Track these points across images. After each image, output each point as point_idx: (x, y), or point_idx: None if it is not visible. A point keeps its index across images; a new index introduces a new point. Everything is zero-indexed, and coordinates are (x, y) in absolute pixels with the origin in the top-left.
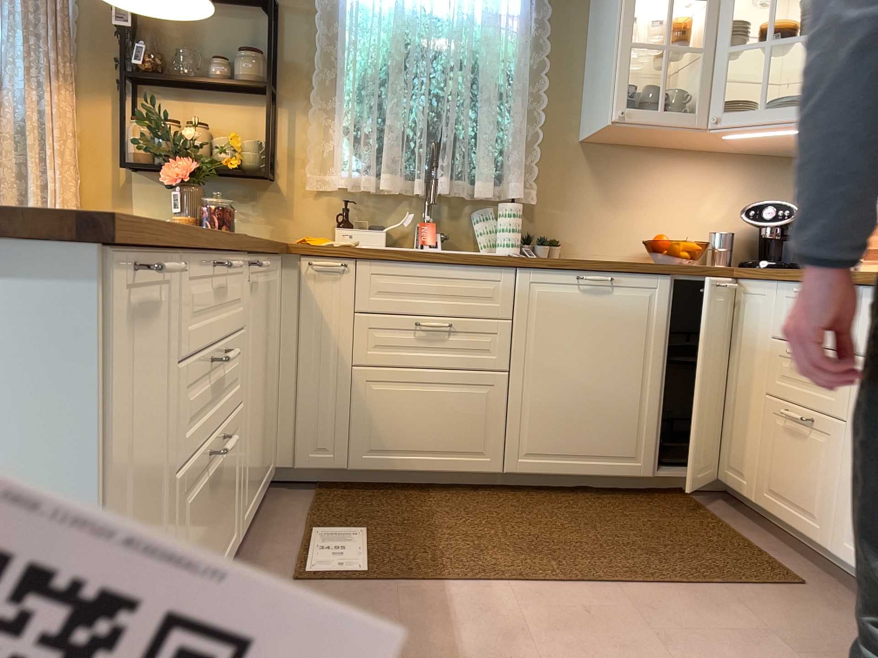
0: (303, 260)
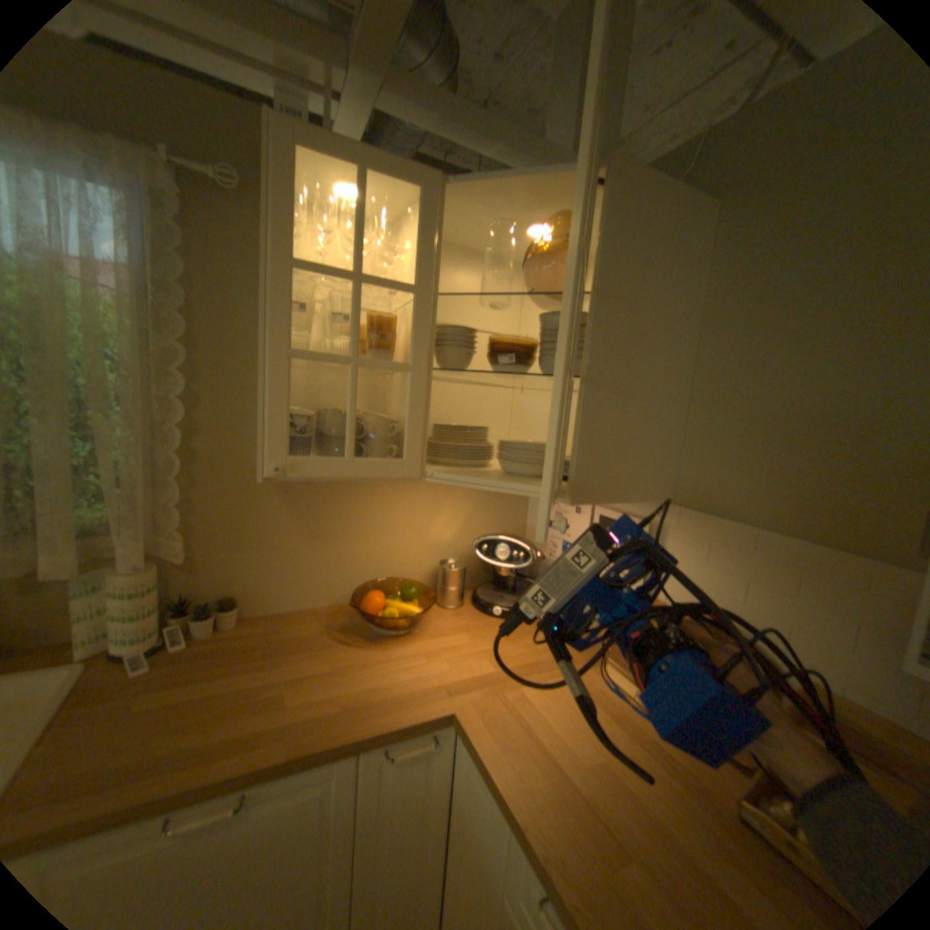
0: None
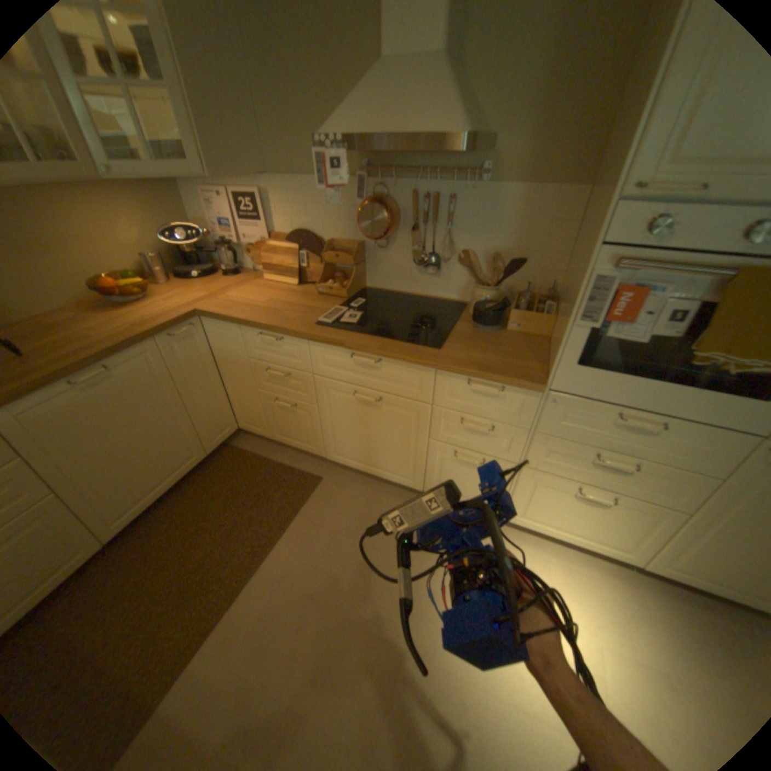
0: None
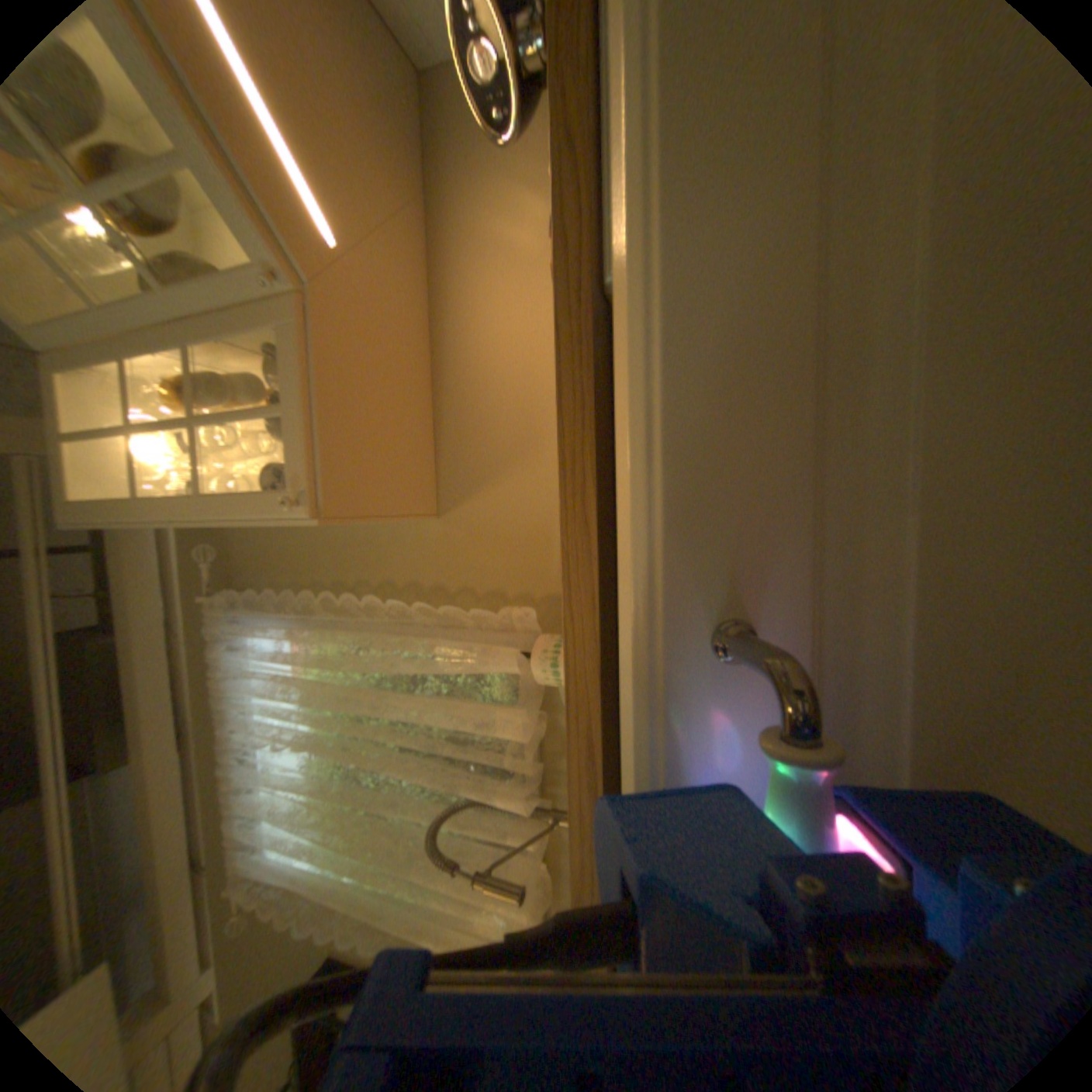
0: None
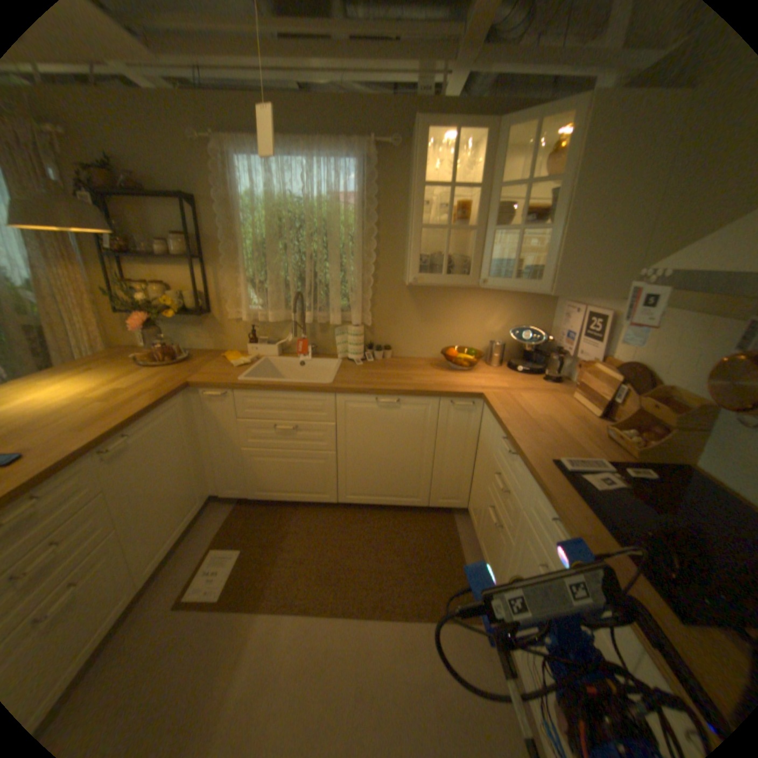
0: (201, 391)
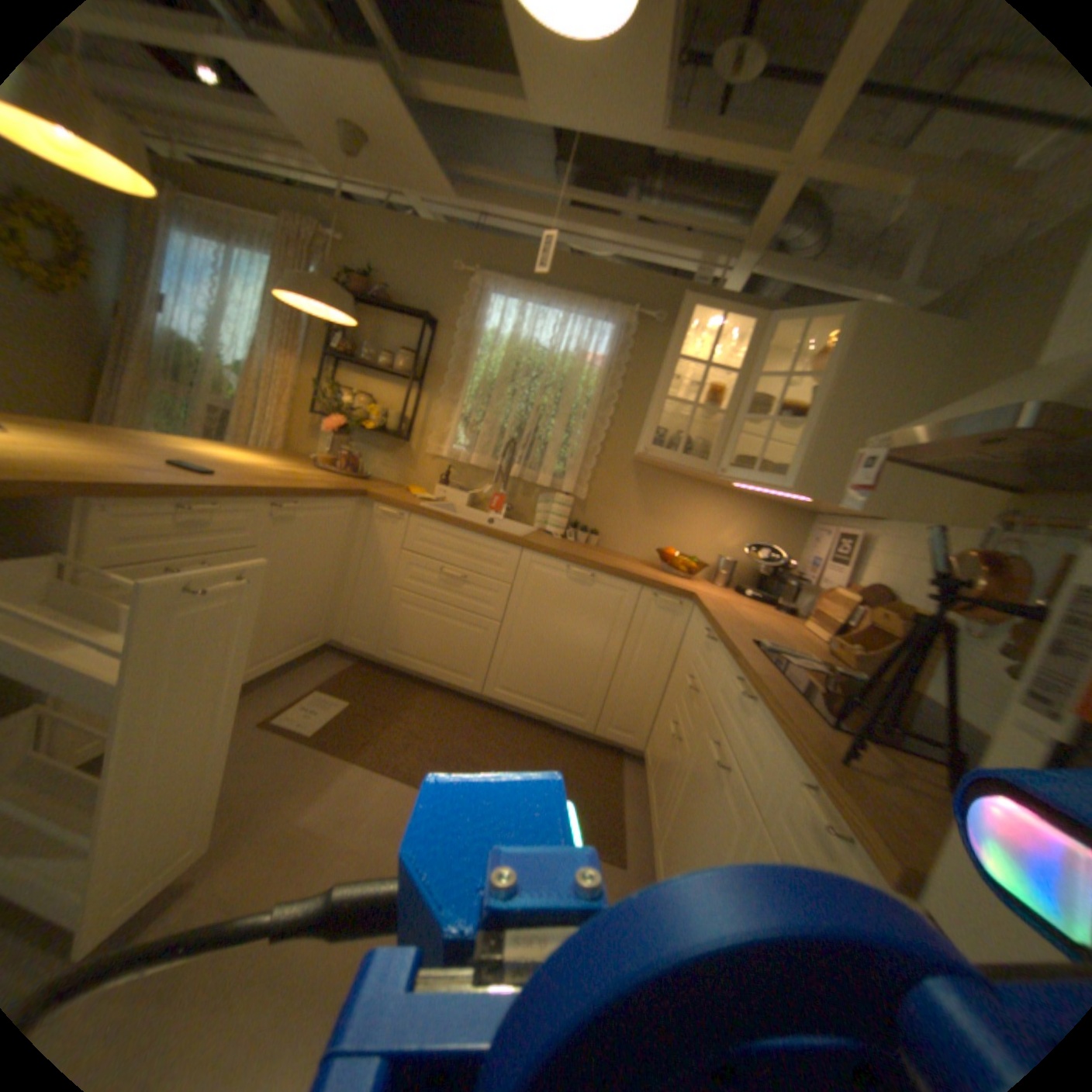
0: (375, 506)
